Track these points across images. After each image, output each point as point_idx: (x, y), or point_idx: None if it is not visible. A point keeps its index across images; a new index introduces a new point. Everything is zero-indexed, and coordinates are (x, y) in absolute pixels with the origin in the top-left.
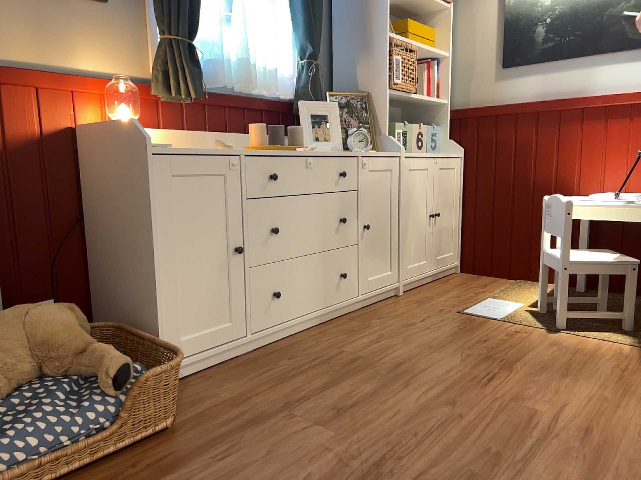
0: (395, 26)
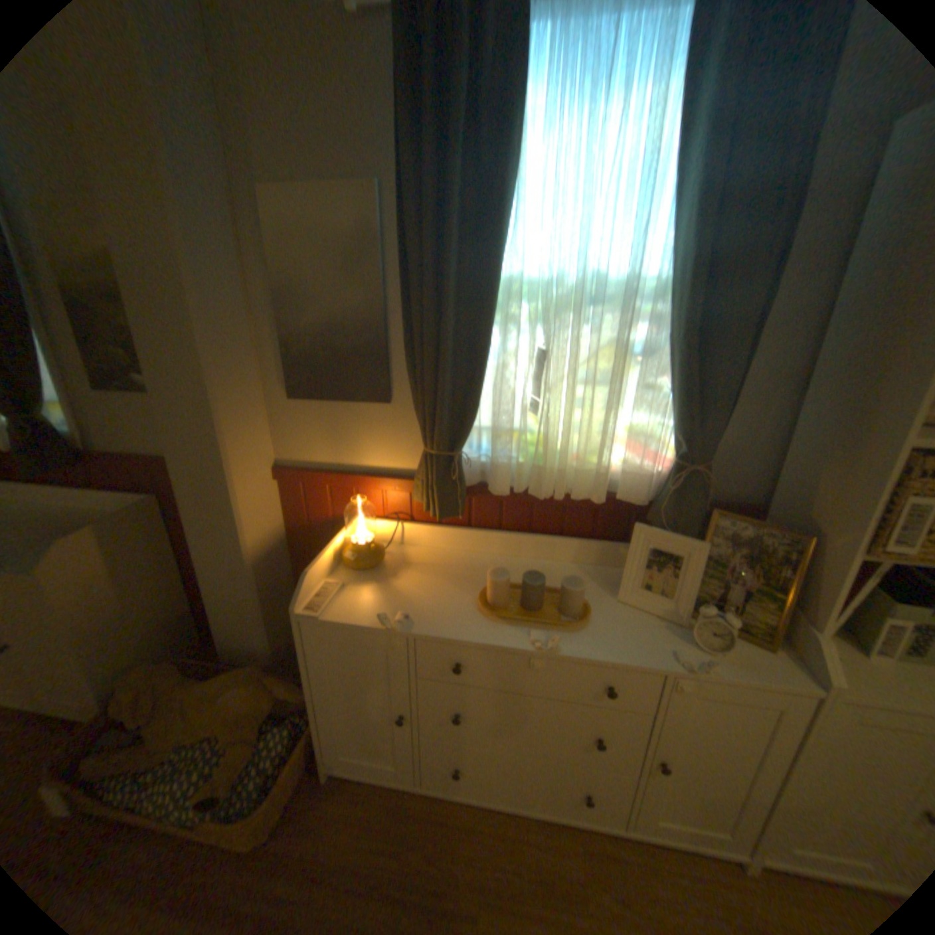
0: None
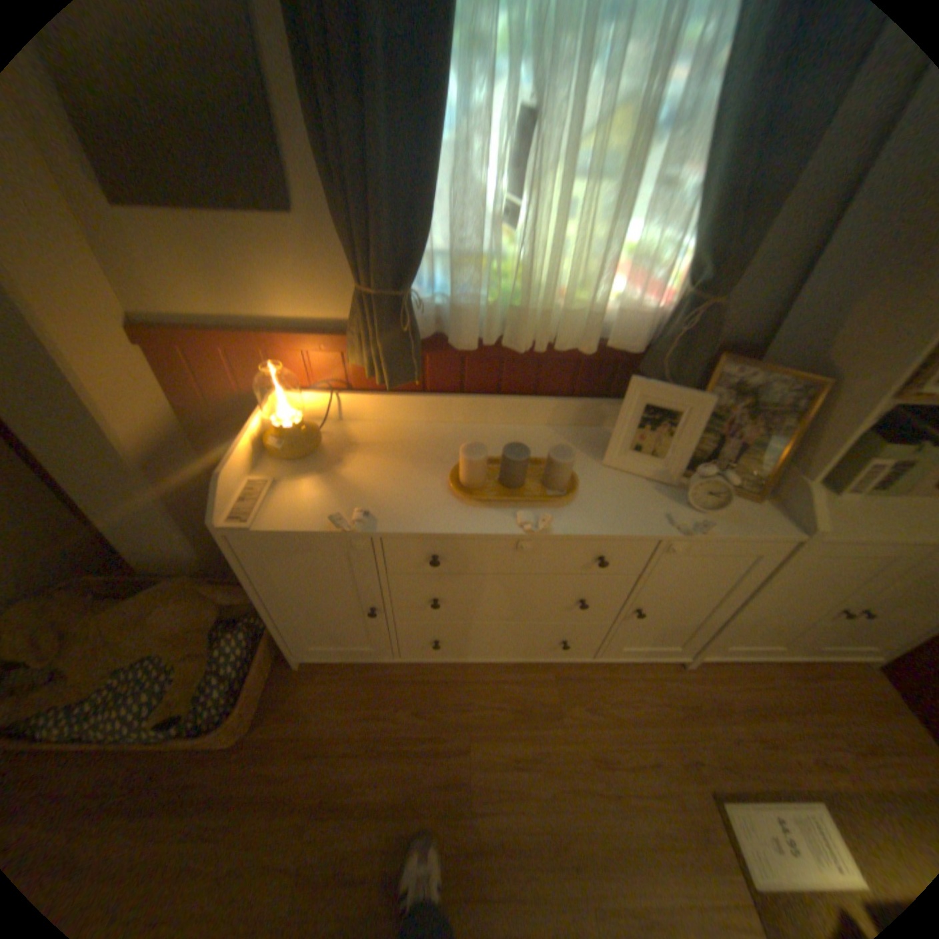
0: None
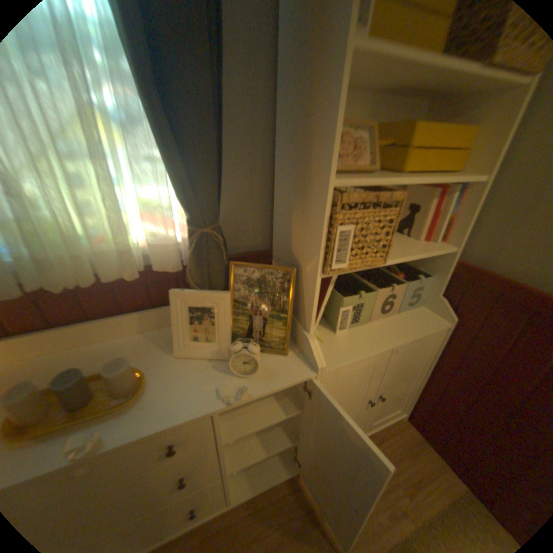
0: (395, 130)
